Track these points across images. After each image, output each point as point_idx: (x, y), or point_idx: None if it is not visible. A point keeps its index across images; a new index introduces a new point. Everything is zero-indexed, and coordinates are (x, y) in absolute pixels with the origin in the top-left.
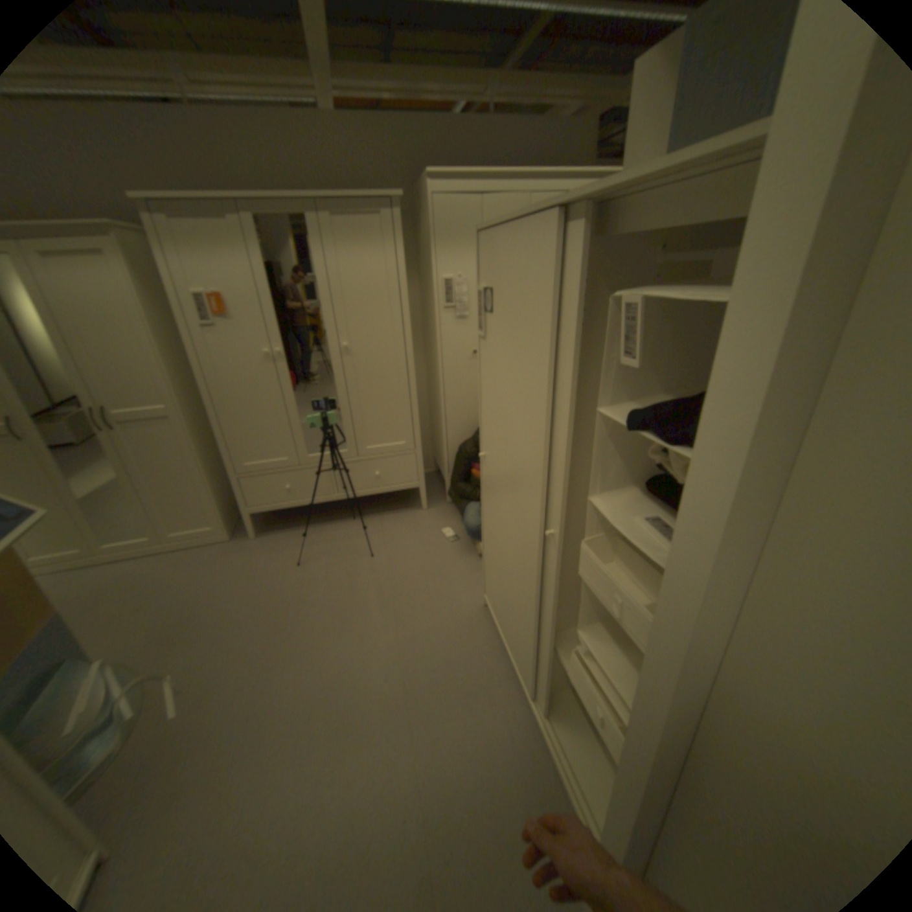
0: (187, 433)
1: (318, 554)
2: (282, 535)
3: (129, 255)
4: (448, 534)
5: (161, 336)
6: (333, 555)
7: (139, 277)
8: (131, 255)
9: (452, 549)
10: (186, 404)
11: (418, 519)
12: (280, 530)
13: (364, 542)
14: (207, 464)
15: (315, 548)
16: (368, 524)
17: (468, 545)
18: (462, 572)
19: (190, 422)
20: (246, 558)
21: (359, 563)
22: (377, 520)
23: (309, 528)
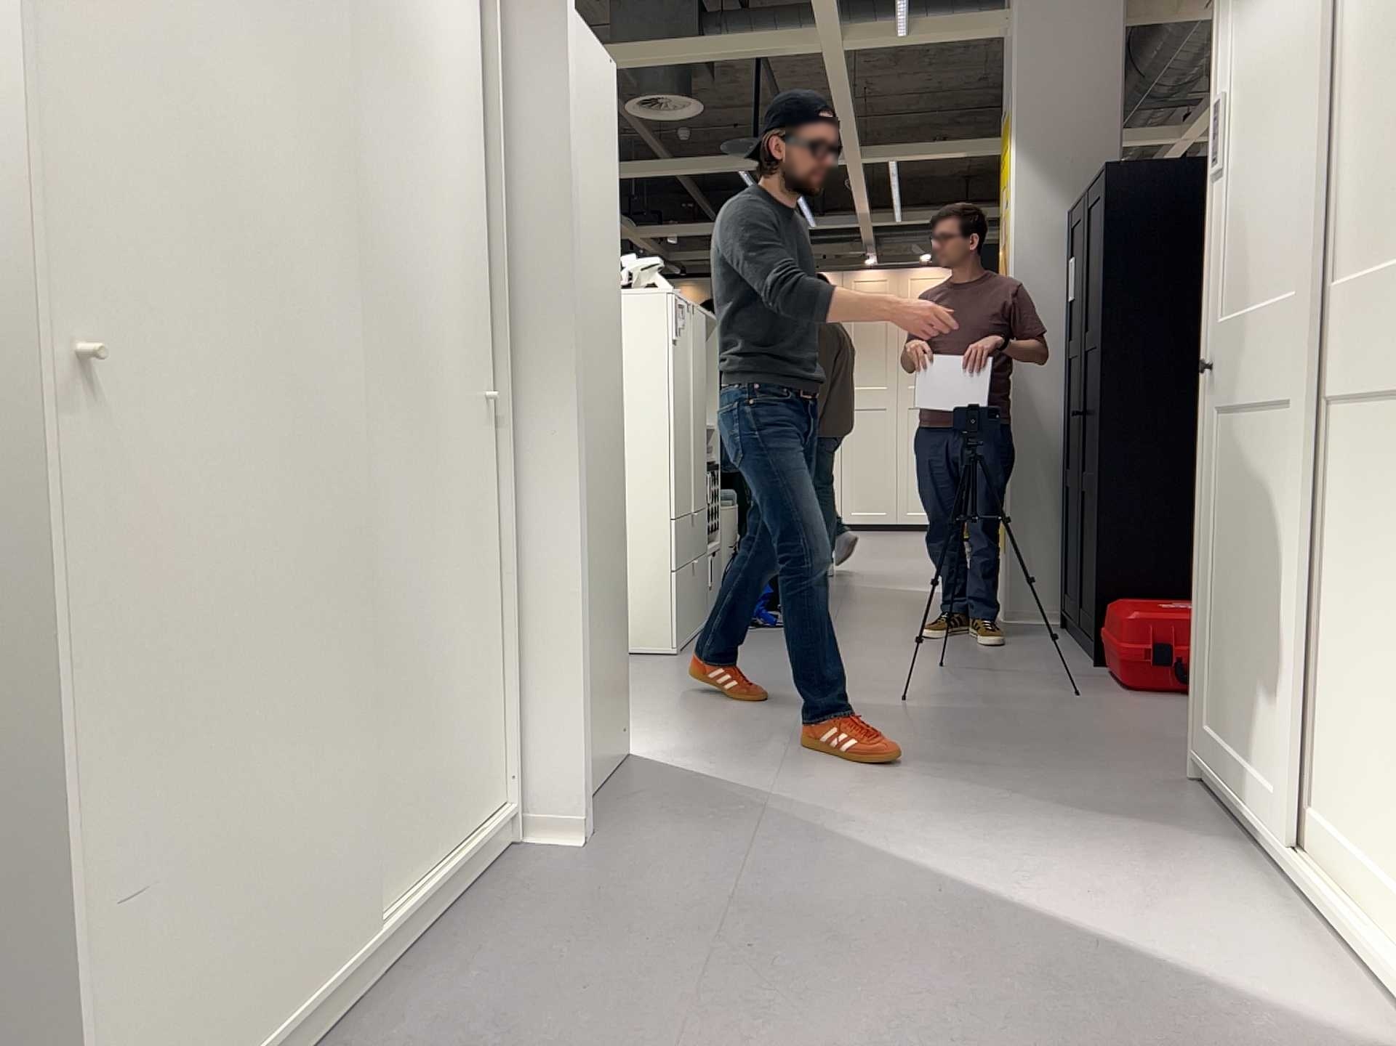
0: None
1: None
2: None
3: None
4: None
5: None
6: None
7: None
8: None
9: None
10: None
11: None
12: None
13: None
14: None
15: None
16: None
17: None
18: None
19: None
20: None
21: None
22: None
23: None
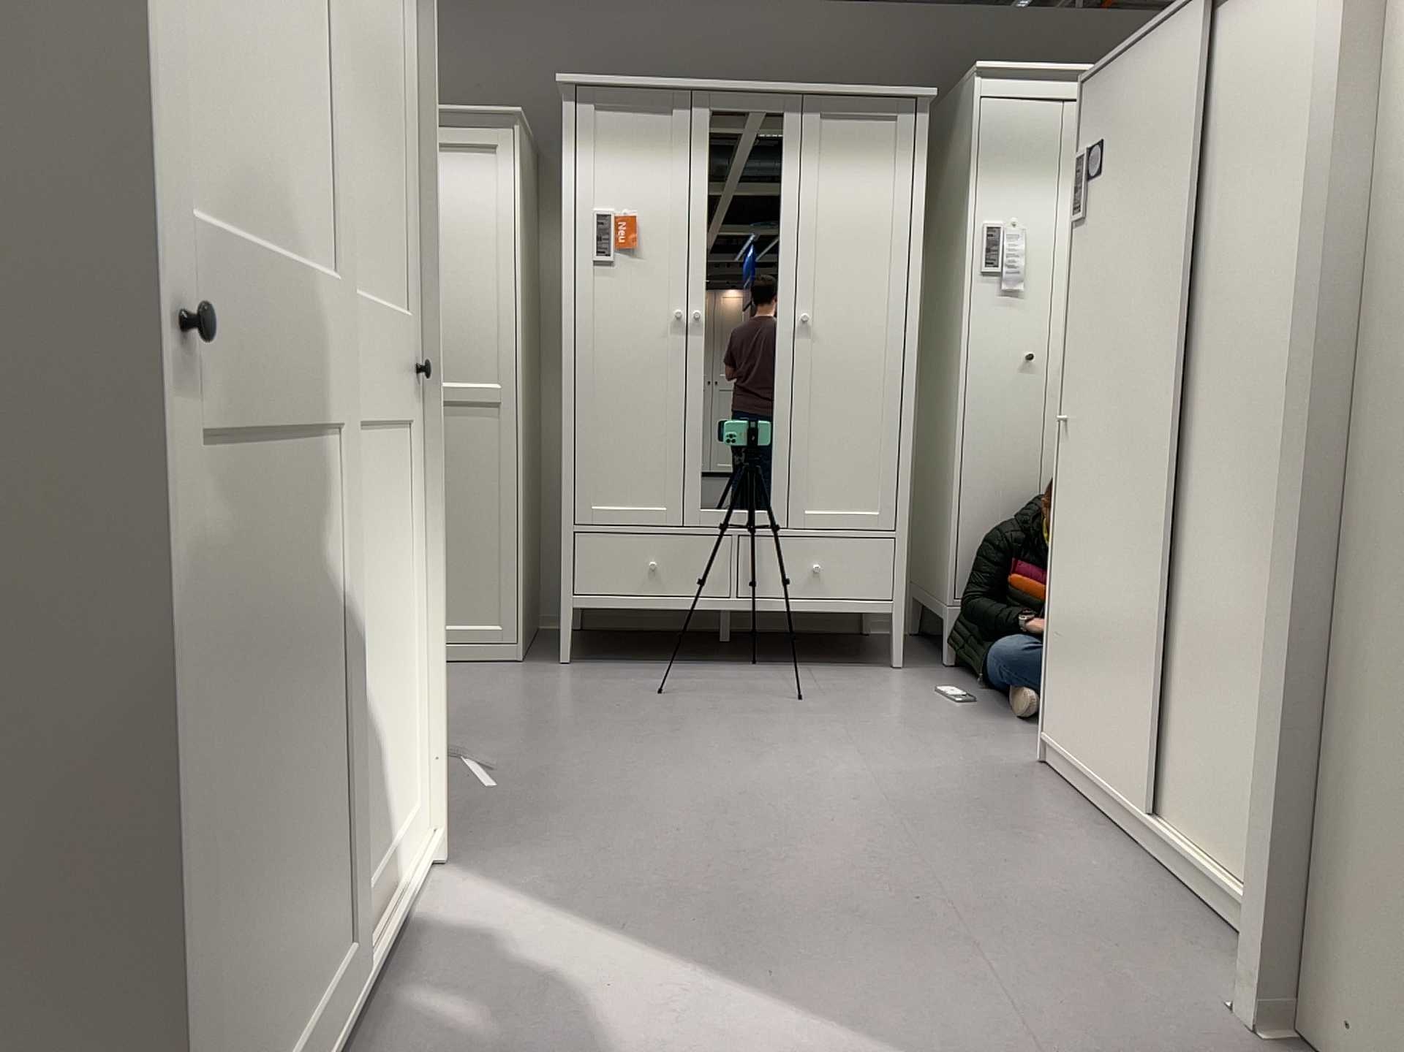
0: (517, 437)
1: (696, 690)
2: (620, 667)
3: (521, 159)
4: (956, 696)
5: (523, 279)
6: (725, 694)
7: (523, 191)
8: (522, 161)
9: (966, 711)
10: (524, 394)
11: (890, 677)
12: (613, 662)
13: (782, 688)
14: (524, 506)
15: (688, 684)
16: (785, 672)
17: (1001, 711)
18: (992, 733)
19: (523, 422)
20: (561, 681)
21: (779, 706)
22: (803, 670)
23: (670, 666)
